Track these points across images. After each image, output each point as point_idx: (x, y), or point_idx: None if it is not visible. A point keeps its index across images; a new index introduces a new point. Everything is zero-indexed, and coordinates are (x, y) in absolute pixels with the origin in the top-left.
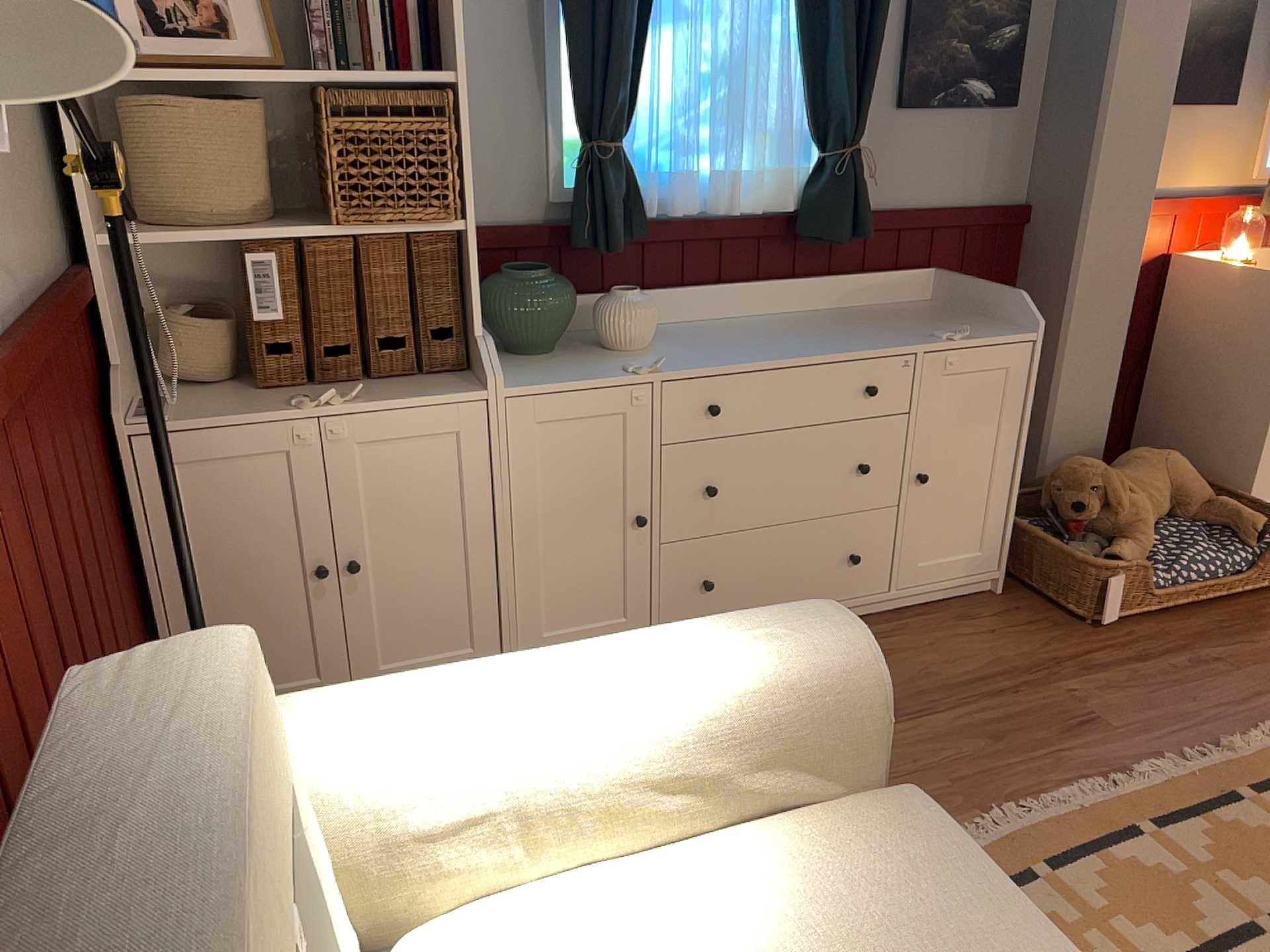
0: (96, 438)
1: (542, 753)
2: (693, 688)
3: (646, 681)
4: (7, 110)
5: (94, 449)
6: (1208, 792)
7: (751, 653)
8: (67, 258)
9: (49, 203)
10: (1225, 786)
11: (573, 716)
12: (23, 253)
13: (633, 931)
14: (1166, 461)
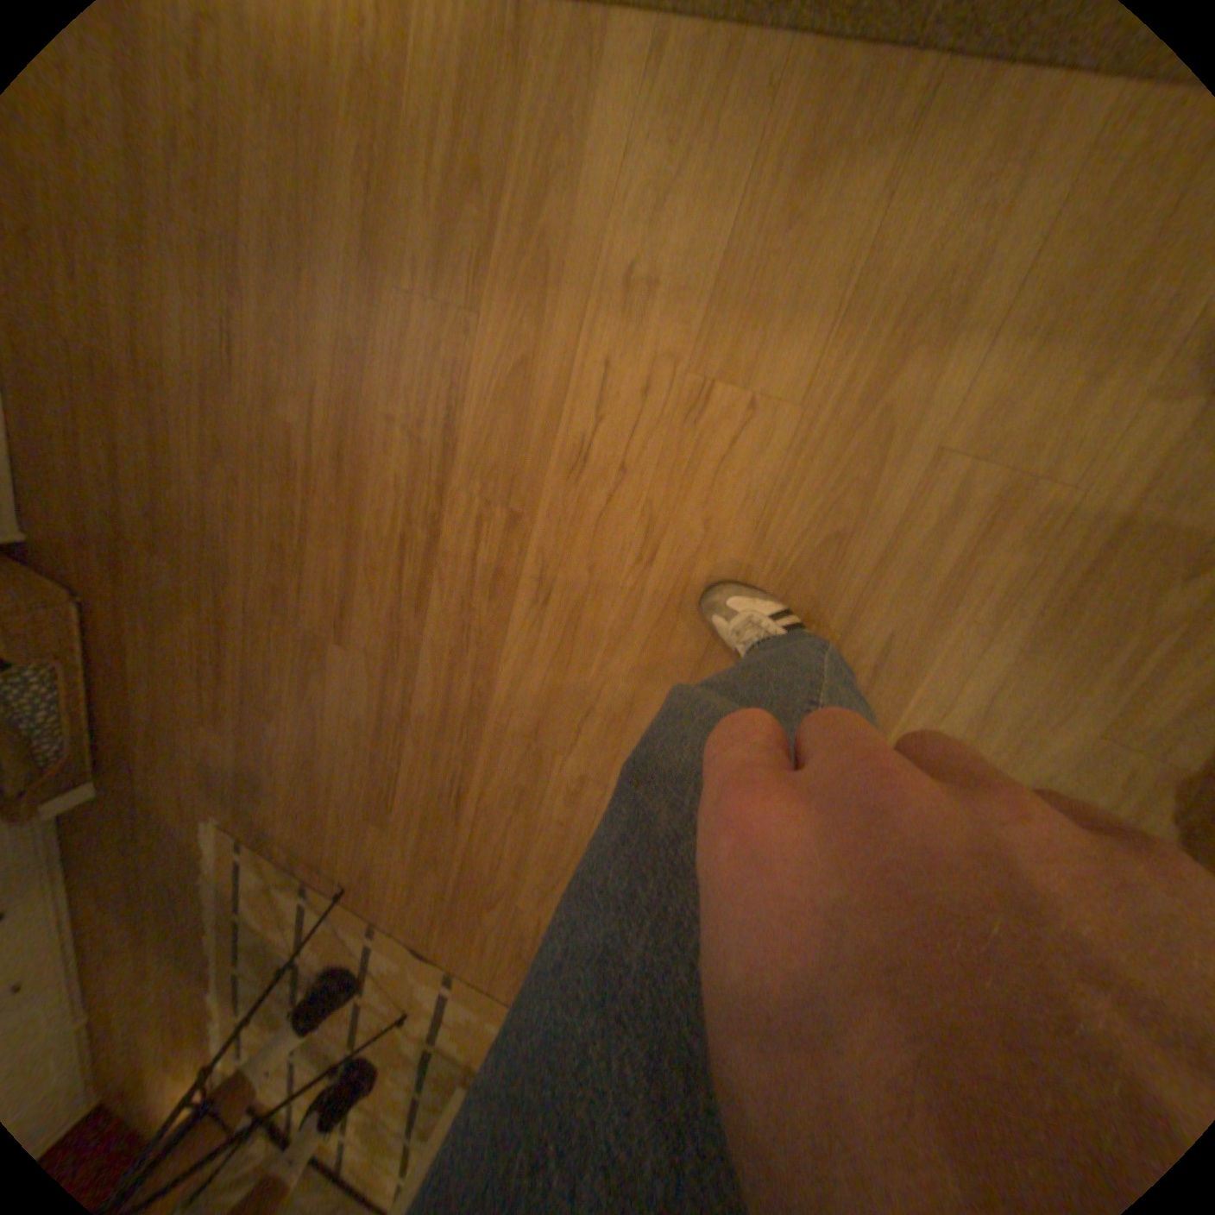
0: None
1: None
2: None
3: None
4: None
5: None
6: (216, 926)
7: None
8: None
9: None
10: (216, 915)
11: None
12: None
13: None
14: None
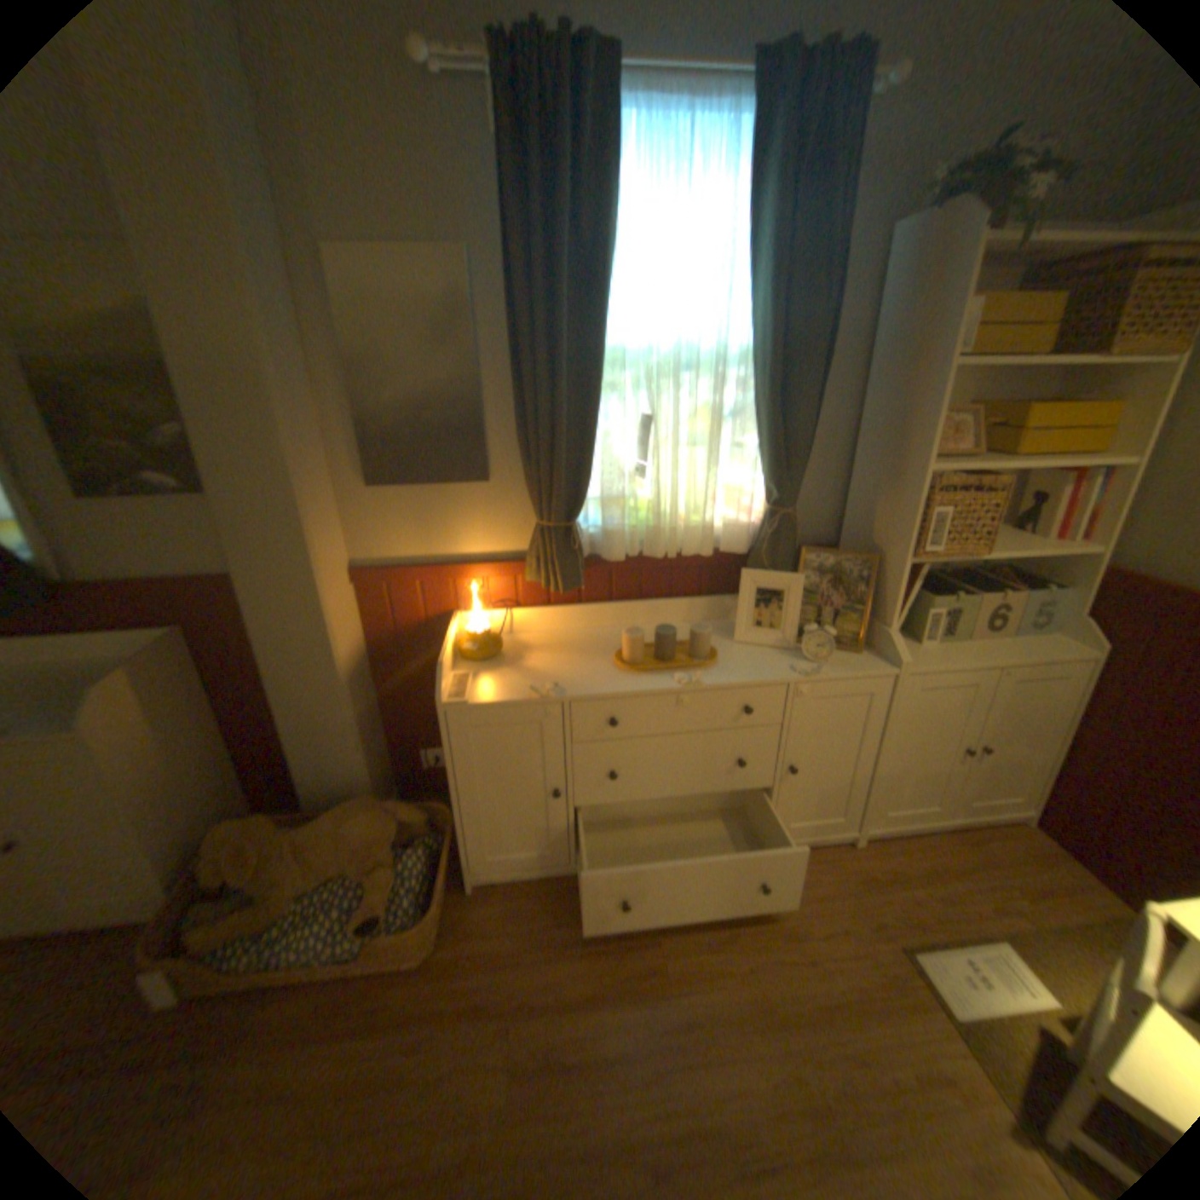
0: None
1: None
2: None
3: None
4: None
5: None
6: None
7: None
8: None
9: None
10: None
11: None
12: None
13: None
14: (343, 828)
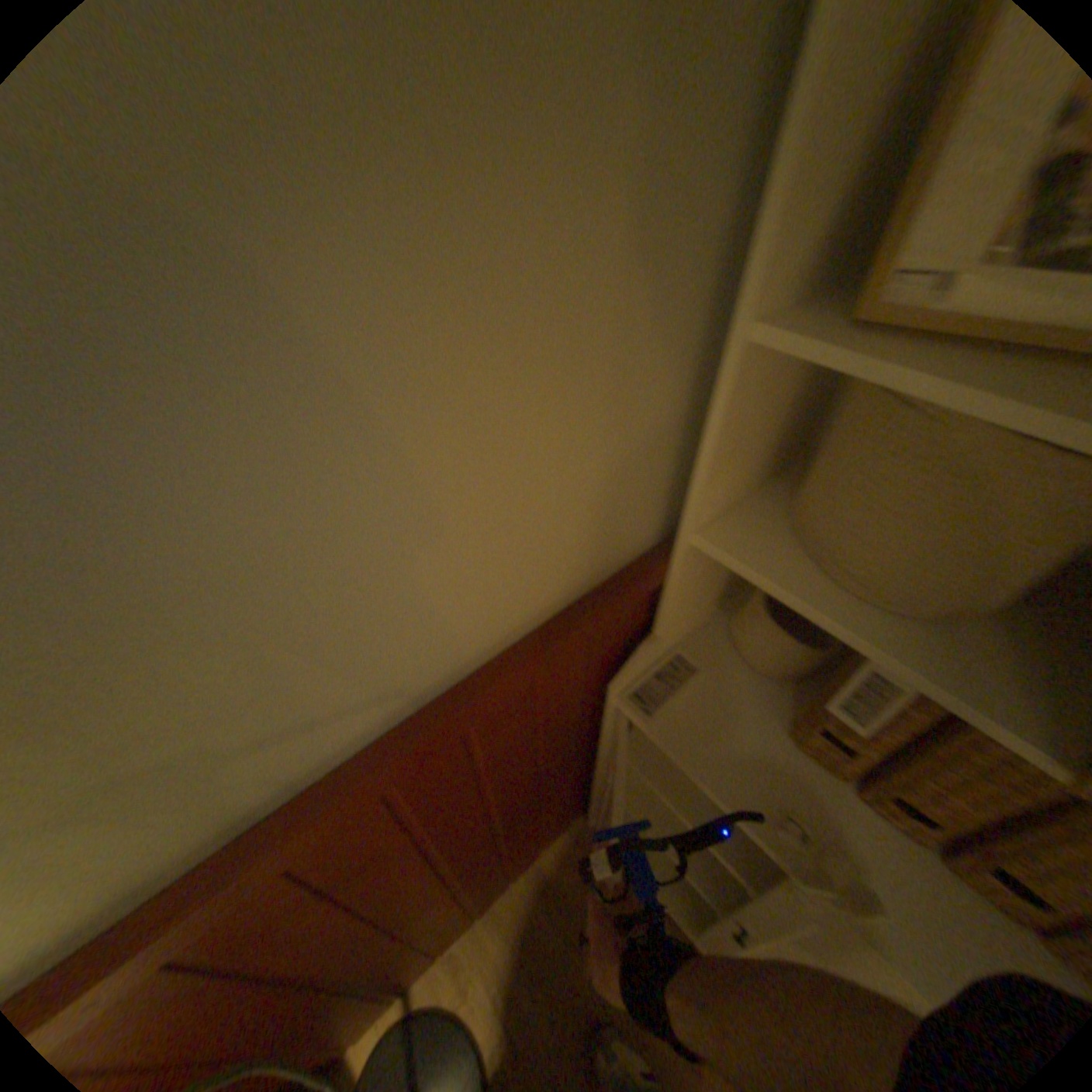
0: (590, 694)
1: None
2: None
3: None
4: (567, 423)
5: (567, 717)
6: None
7: None
8: (664, 532)
9: (653, 490)
10: None
11: None
12: (492, 621)
13: None
14: None
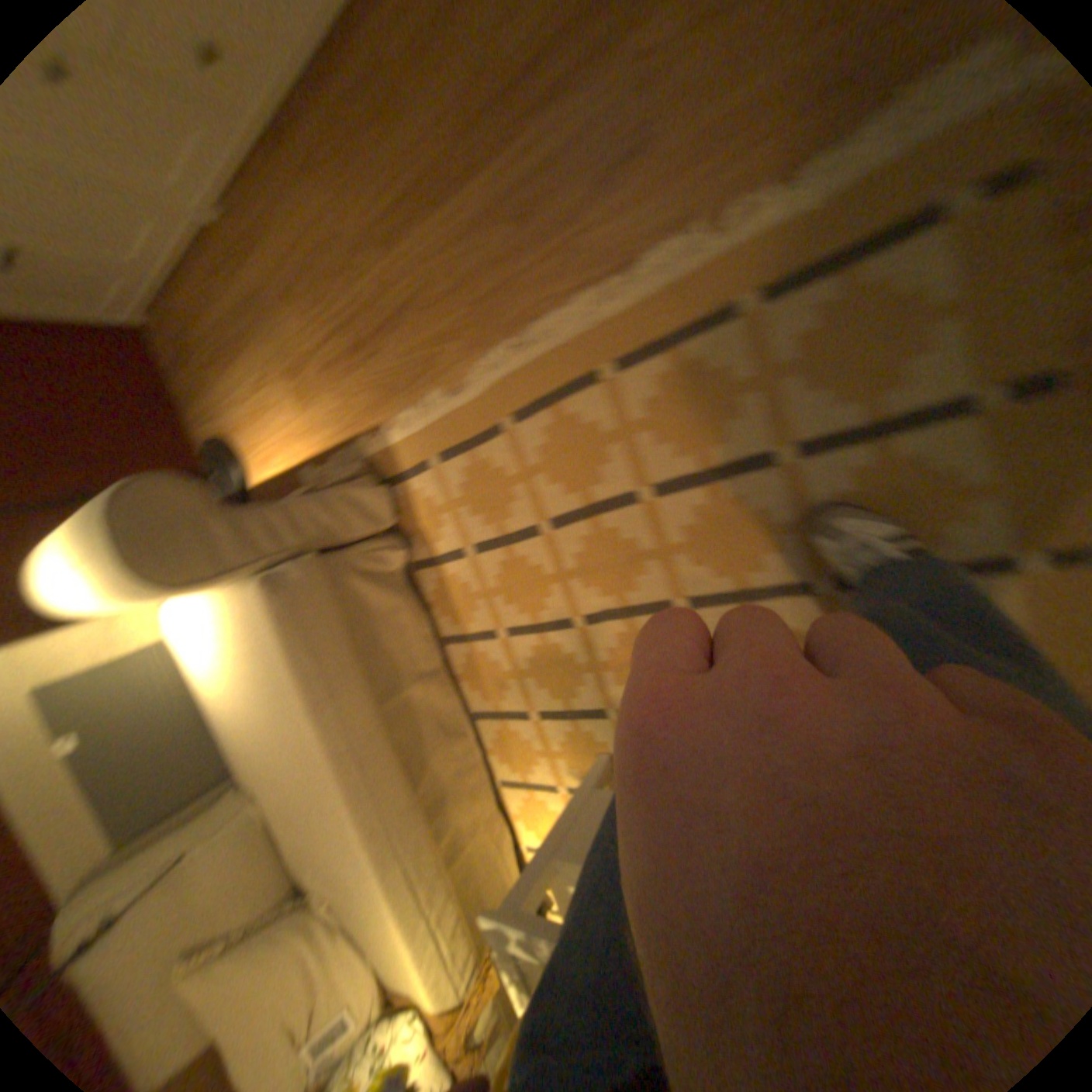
0: None
1: (90, 608)
2: (91, 594)
3: (75, 588)
4: None
5: None
6: (699, 299)
7: (89, 576)
8: None
9: None
10: (729, 283)
11: (77, 601)
12: None
13: (191, 638)
14: None
